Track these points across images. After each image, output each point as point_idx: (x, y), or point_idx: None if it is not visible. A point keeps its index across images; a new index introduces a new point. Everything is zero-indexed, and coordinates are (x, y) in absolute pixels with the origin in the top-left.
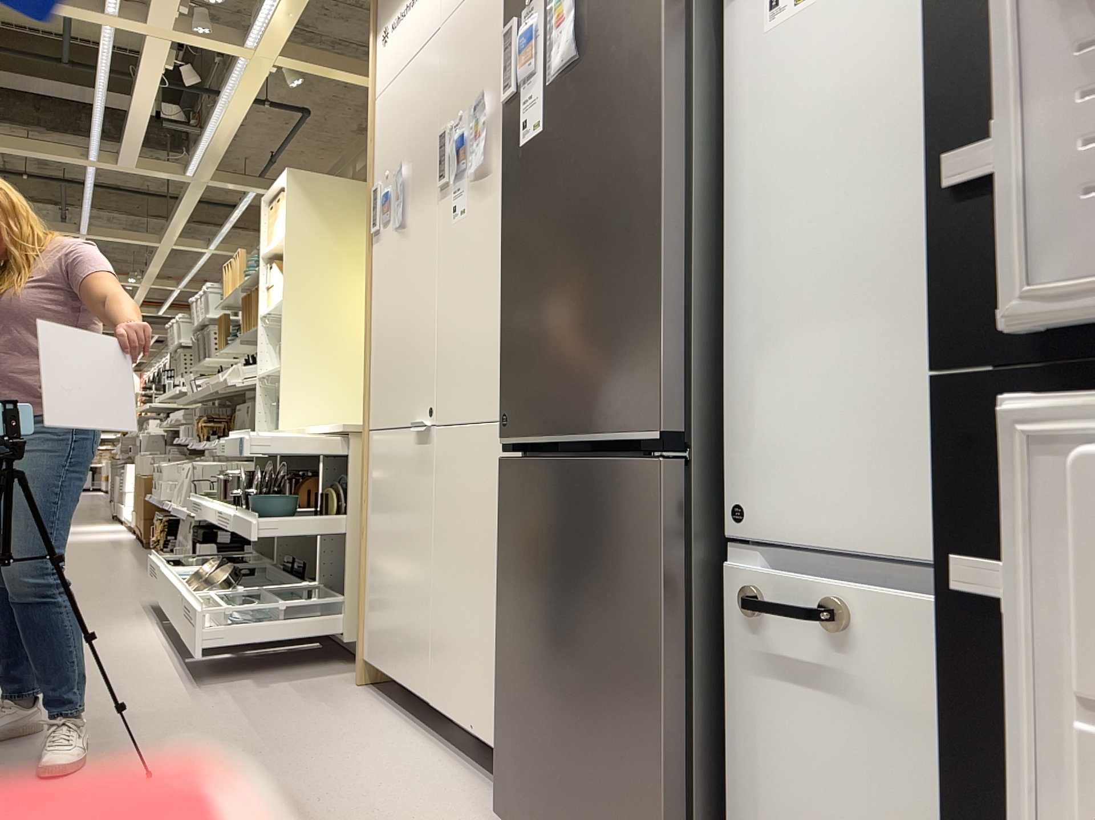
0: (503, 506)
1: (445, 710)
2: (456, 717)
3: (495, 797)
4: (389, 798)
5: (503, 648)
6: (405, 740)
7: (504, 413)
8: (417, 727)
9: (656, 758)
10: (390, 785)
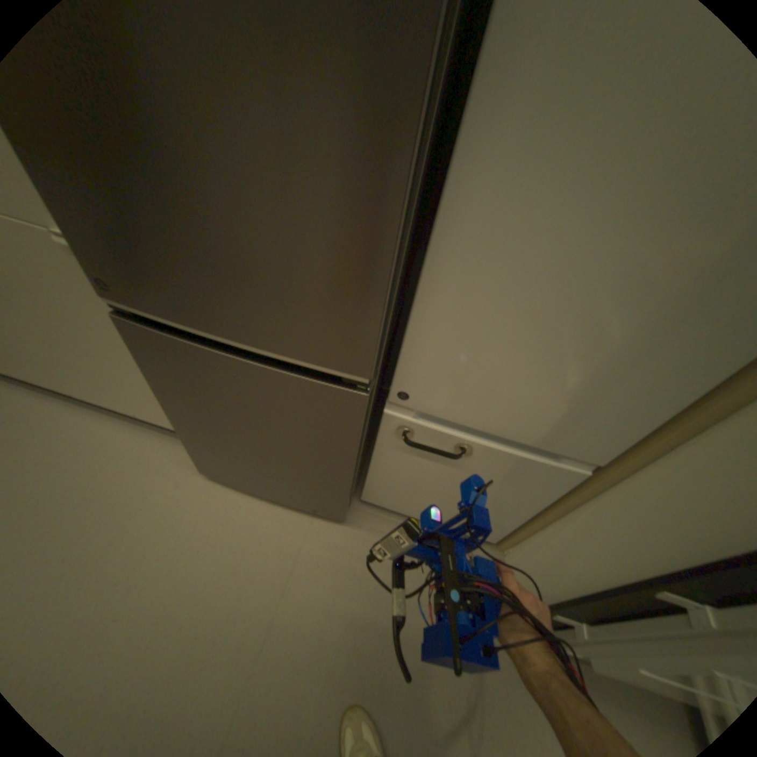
0: (138, 350)
1: (94, 401)
2: (111, 407)
3: (176, 444)
4: (108, 483)
5: (177, 421)
6: (65, 419)
7: (97, 274)
8: (62, 401)
9: (339, 483)
10: (97, 472)
